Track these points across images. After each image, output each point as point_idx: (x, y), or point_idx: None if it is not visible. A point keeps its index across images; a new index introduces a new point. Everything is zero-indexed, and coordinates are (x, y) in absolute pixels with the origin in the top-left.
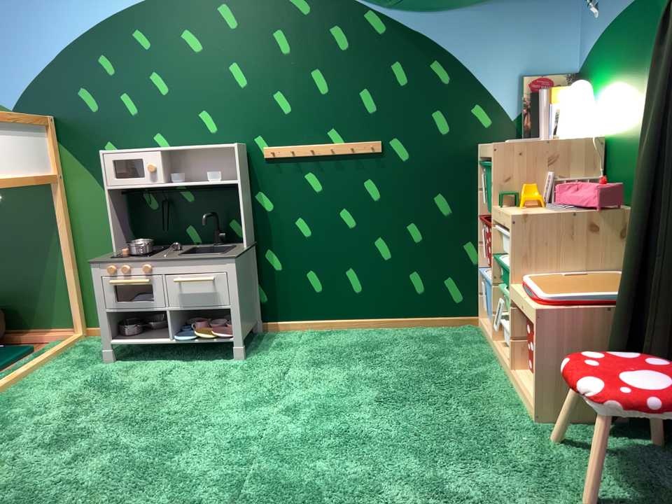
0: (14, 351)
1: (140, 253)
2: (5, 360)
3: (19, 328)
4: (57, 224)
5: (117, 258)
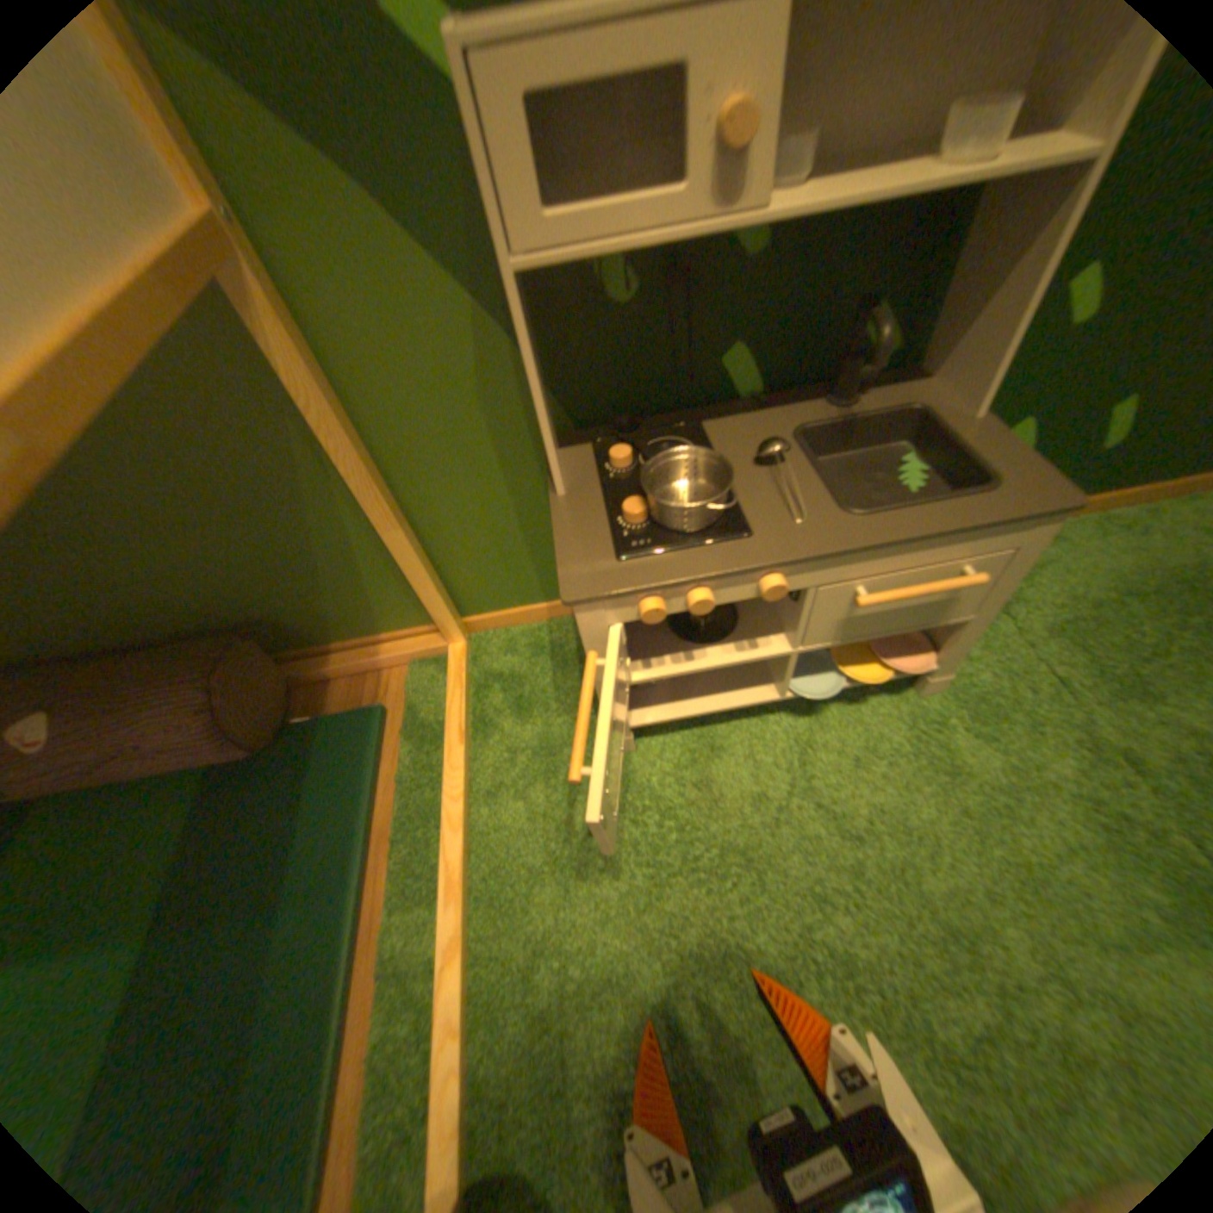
0: (351, 734)
1: (713, 522)
2: (360, 781)
3: (303, 649)
4: (309, 418)
5: (632, 549)
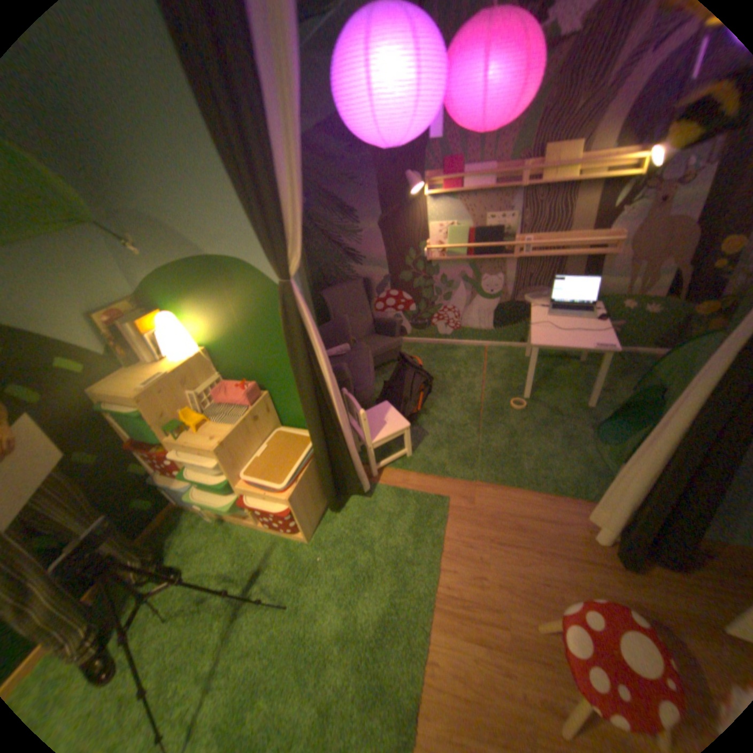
0: None
1: None
2: None
3: None
4: None
5: None
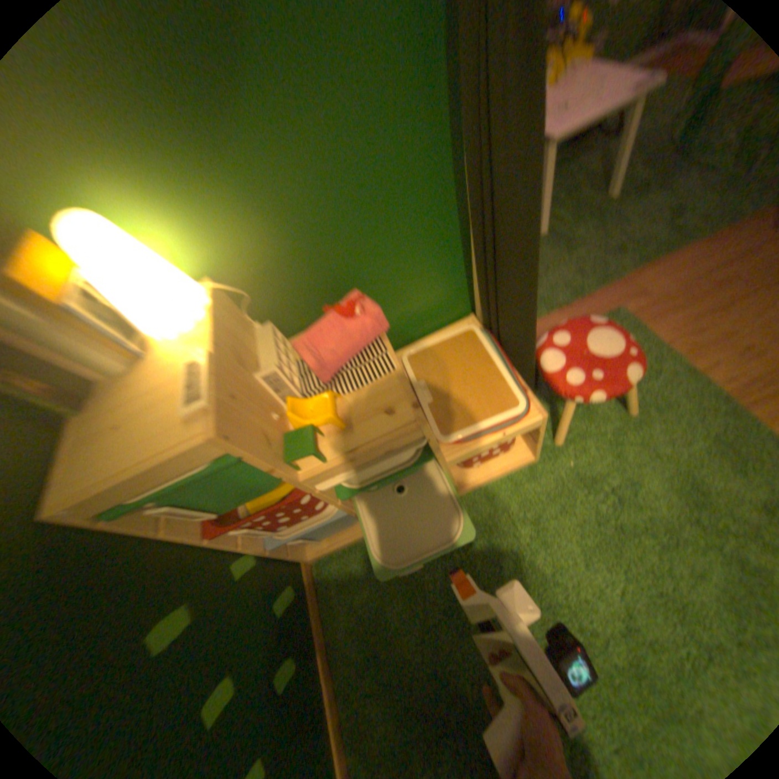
0: None
1: None
2: None
3: None
4: None
5: None
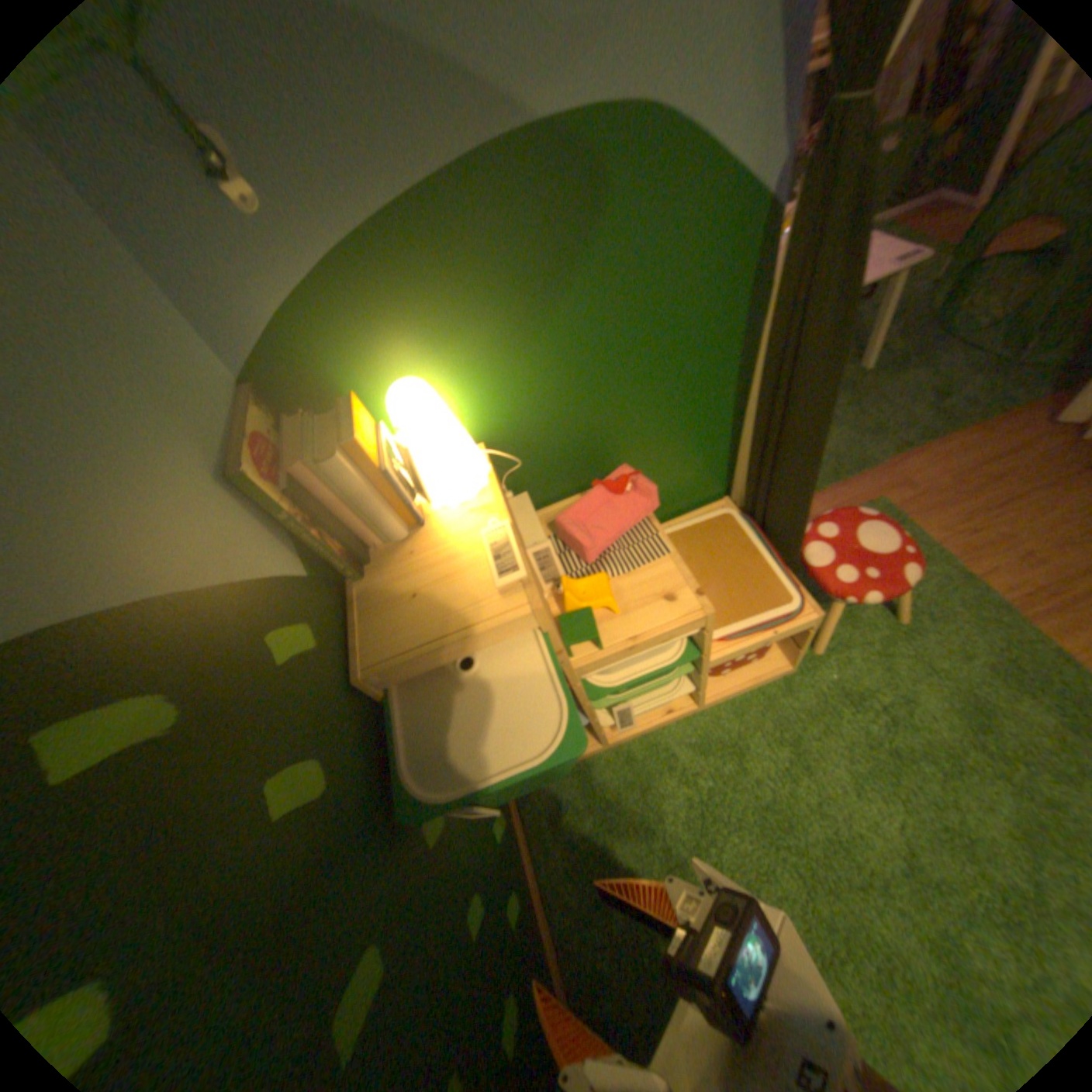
0: None
1: None
2: None
3: None
4: None
5: None
